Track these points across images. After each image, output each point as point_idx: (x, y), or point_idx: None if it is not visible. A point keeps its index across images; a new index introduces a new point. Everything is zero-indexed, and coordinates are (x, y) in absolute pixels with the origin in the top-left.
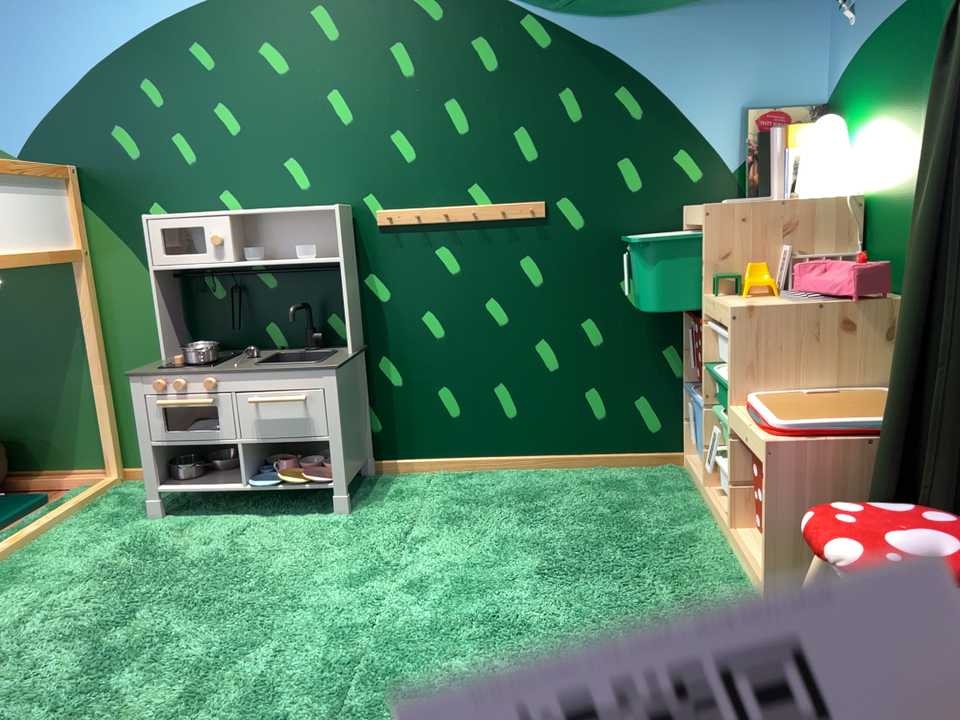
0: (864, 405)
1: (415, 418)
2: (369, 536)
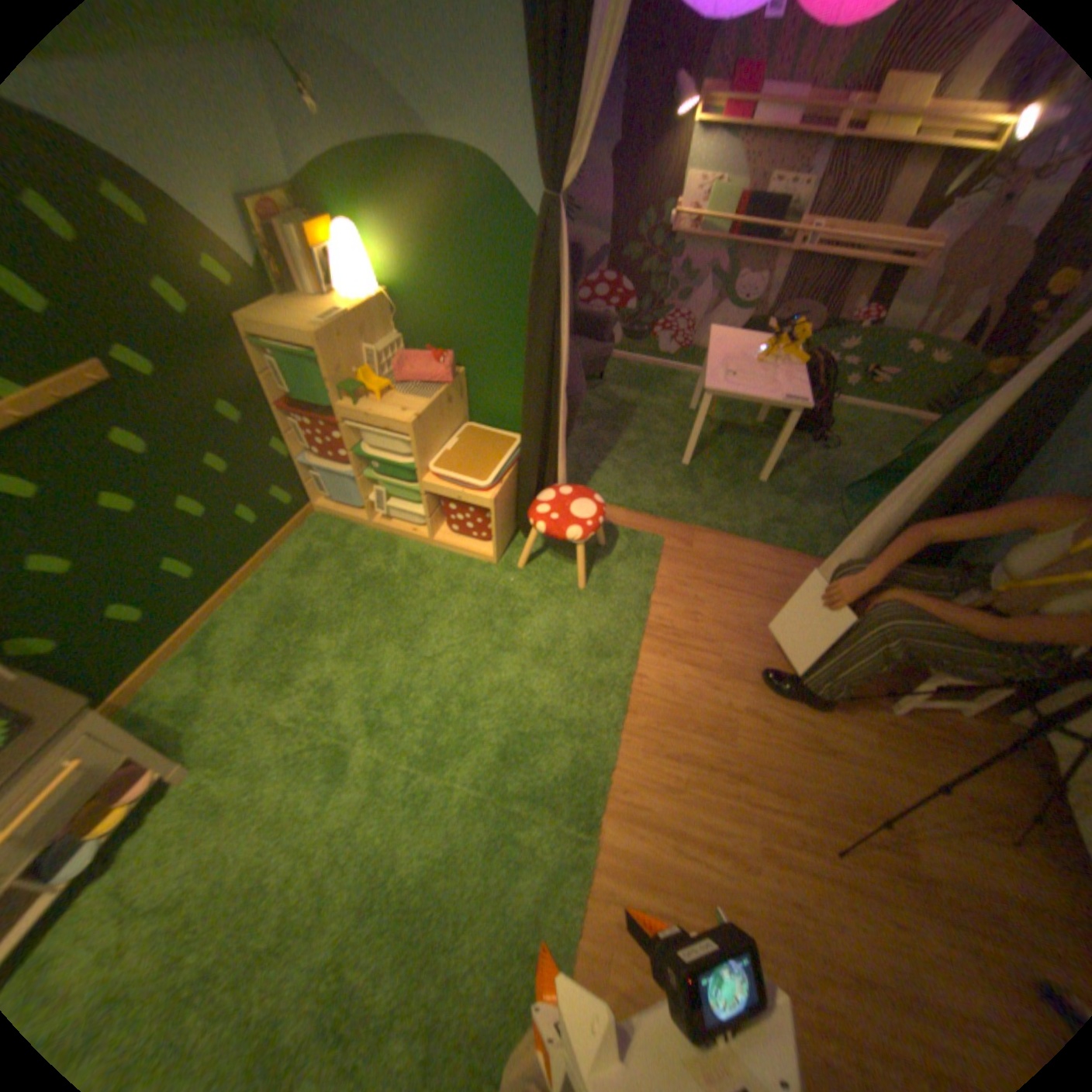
0: (484, 445)
1: (101, 654)
2: (253, 756)
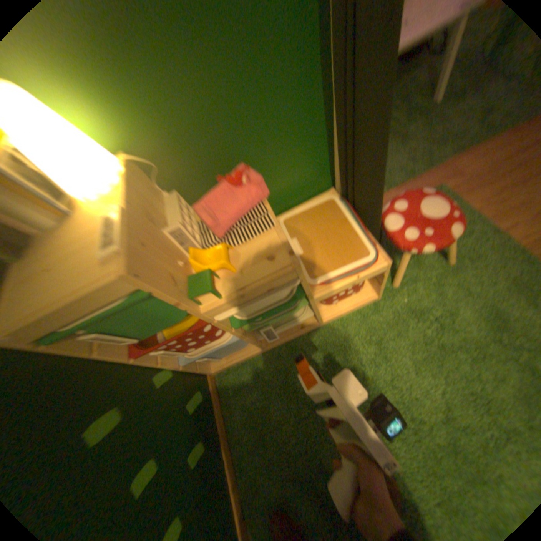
0: (317, 224)
1: None
2: None
